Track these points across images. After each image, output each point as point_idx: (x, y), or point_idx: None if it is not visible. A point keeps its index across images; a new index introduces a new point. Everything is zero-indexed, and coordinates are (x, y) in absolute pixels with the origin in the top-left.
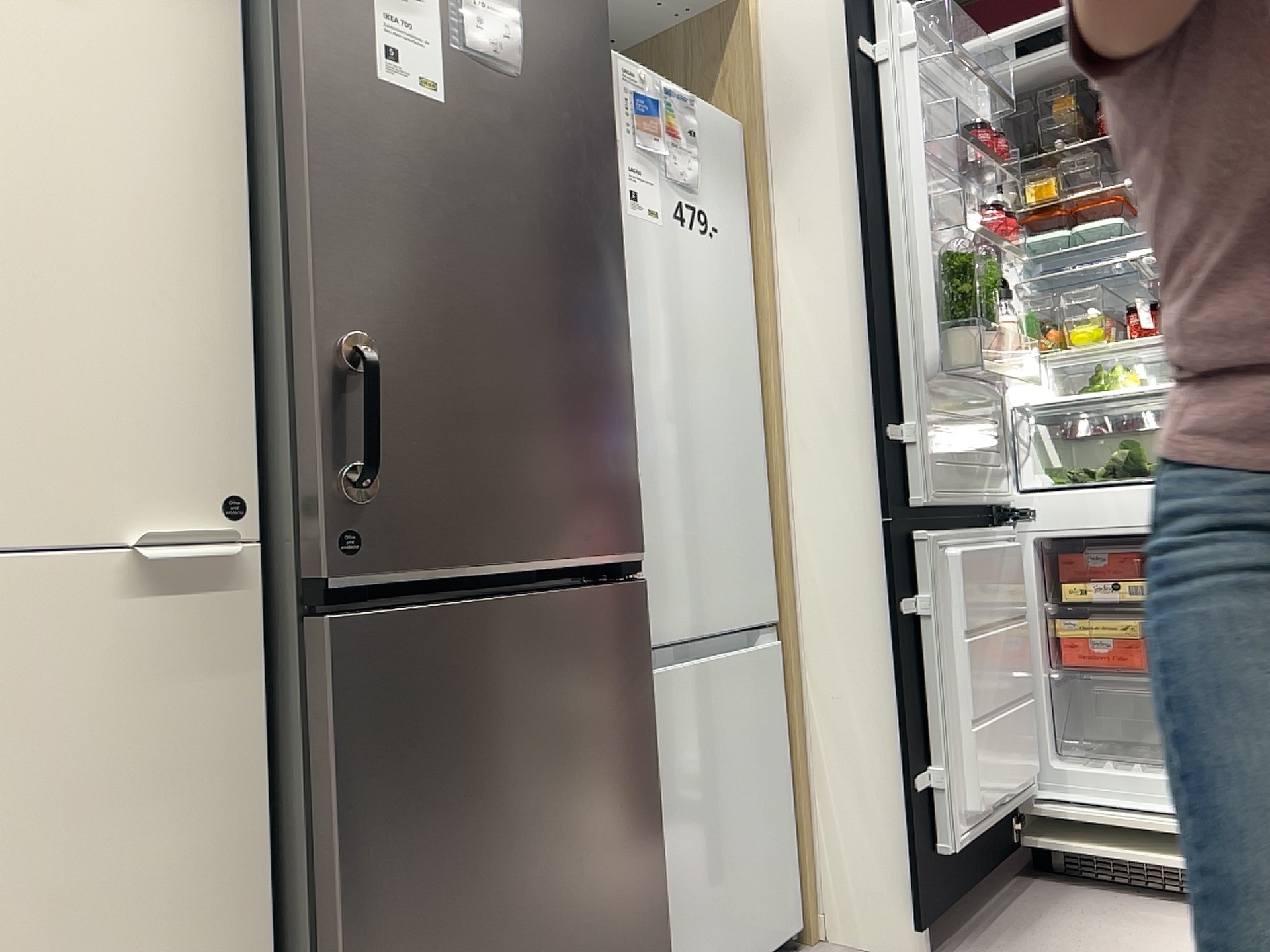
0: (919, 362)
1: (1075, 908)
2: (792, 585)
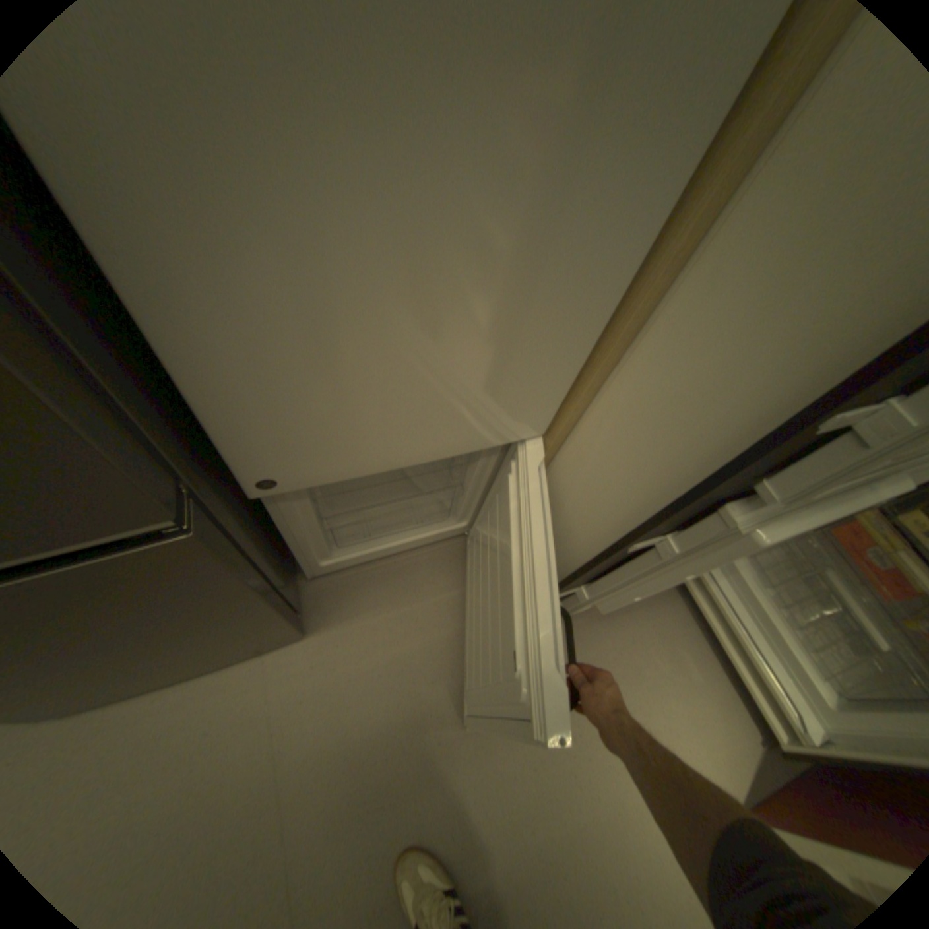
0: None
1: (651, 622)
2: (577, 411)
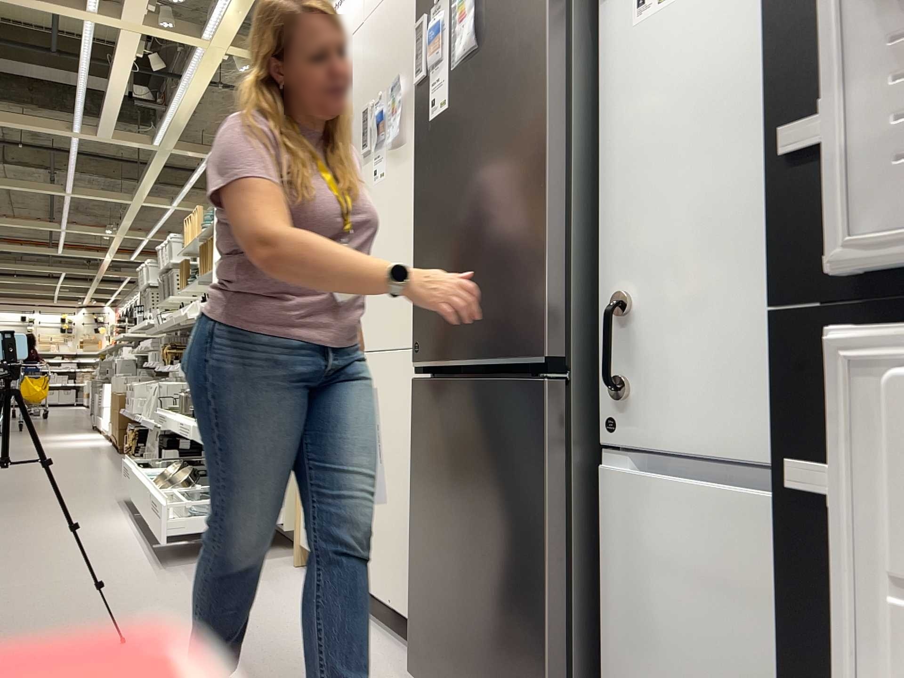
0: None
1: None
2: None
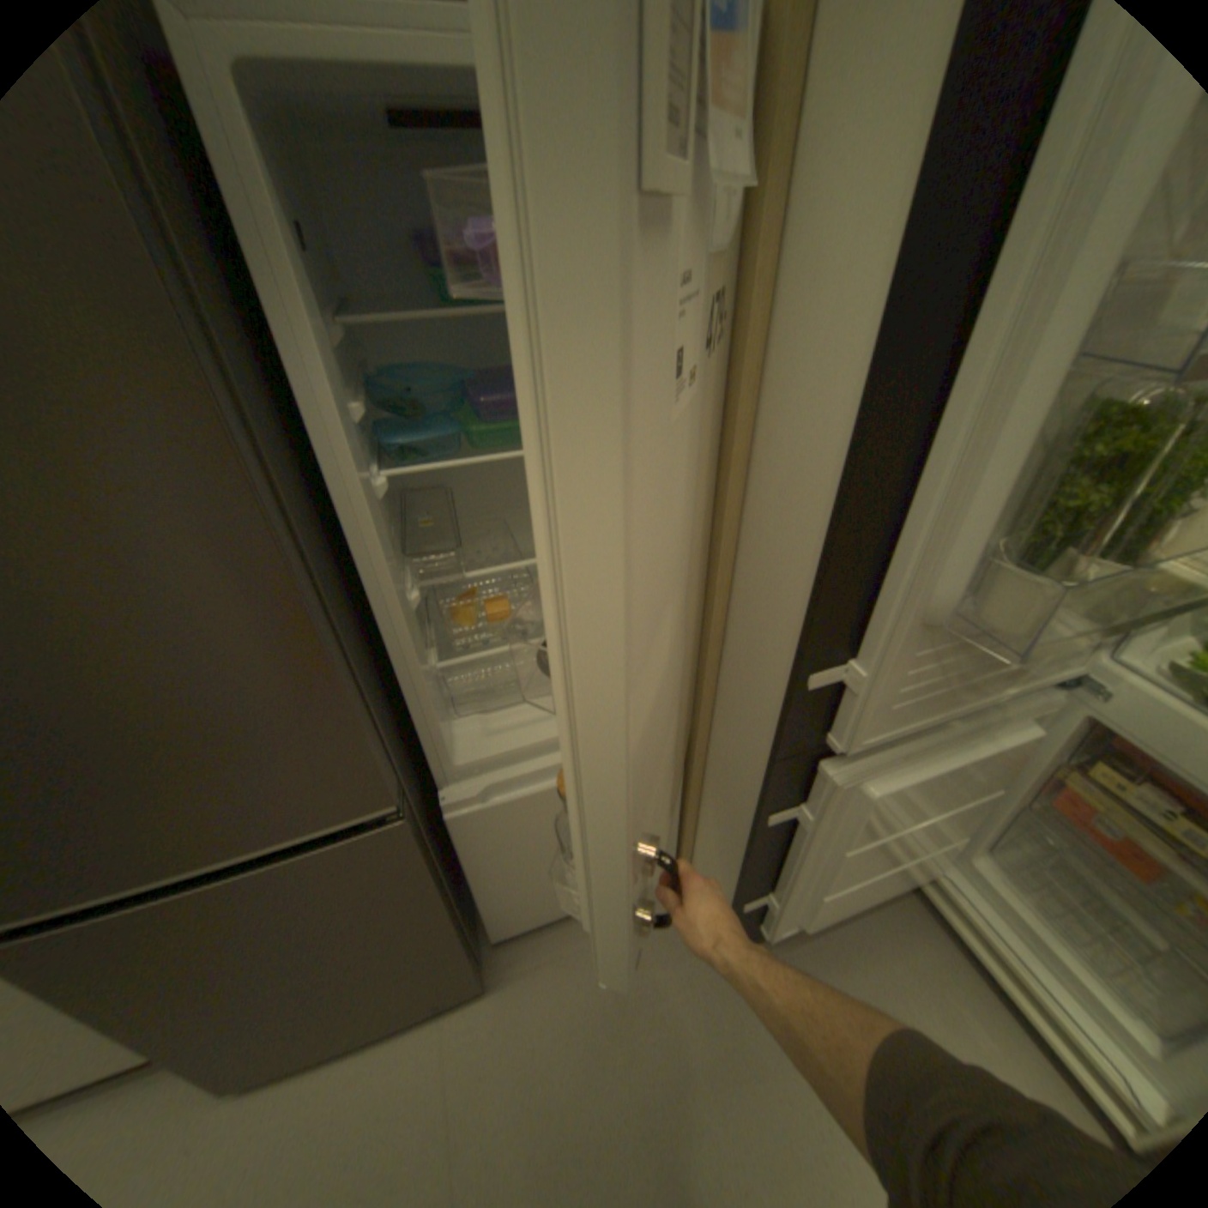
0: (910, 602)
1: (905, 965)
2: (706, 704)
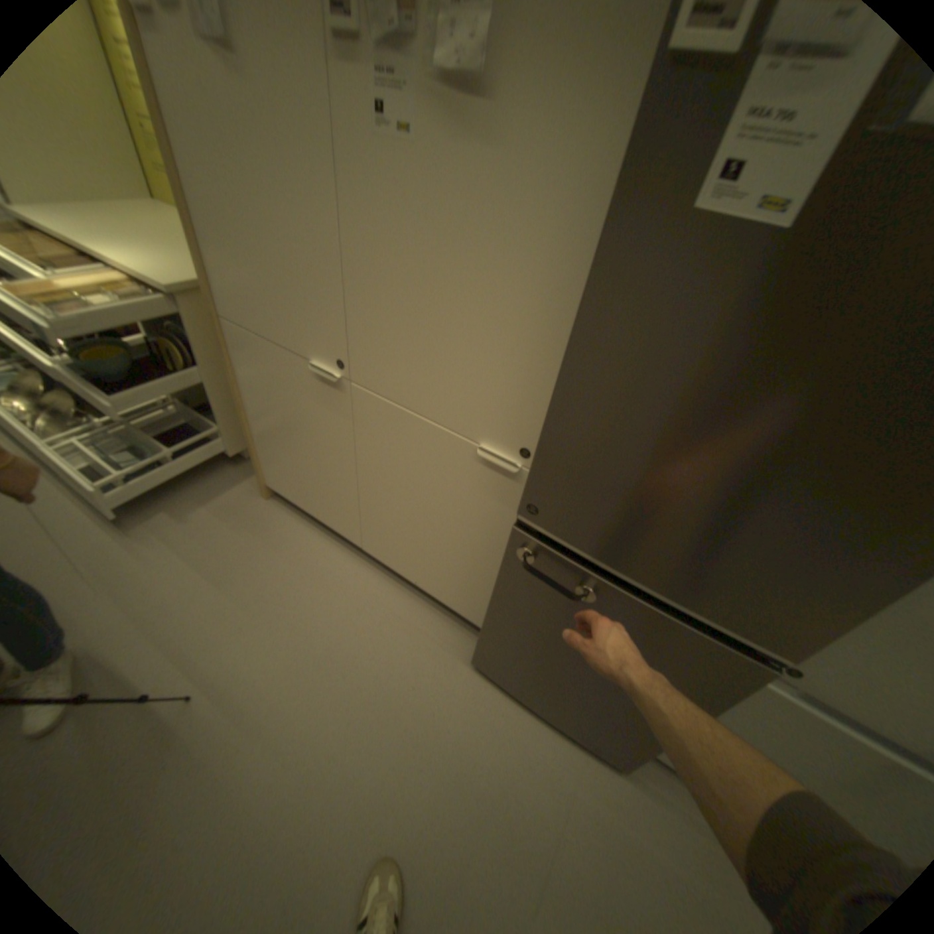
0: None
1: None
2: None
